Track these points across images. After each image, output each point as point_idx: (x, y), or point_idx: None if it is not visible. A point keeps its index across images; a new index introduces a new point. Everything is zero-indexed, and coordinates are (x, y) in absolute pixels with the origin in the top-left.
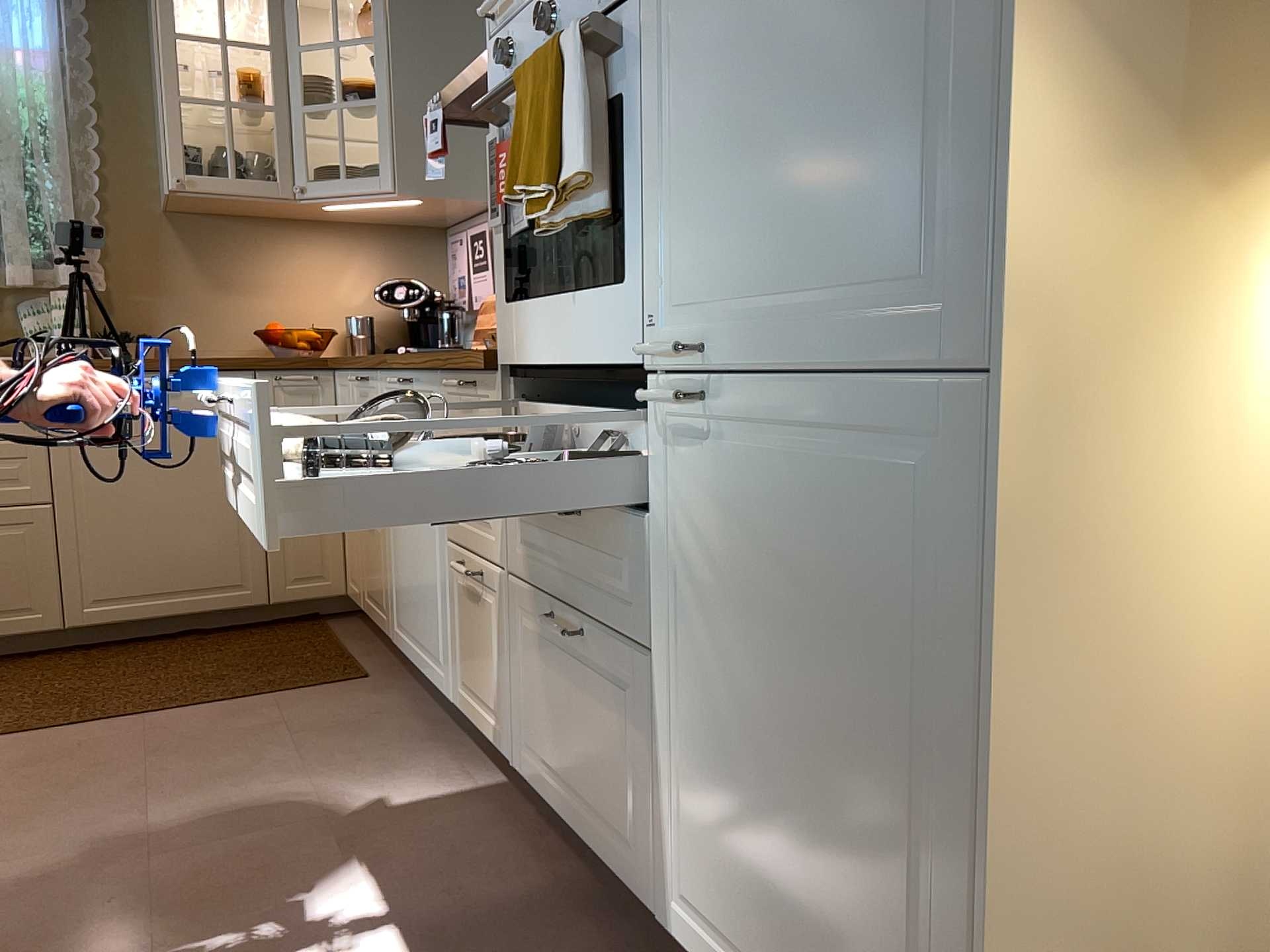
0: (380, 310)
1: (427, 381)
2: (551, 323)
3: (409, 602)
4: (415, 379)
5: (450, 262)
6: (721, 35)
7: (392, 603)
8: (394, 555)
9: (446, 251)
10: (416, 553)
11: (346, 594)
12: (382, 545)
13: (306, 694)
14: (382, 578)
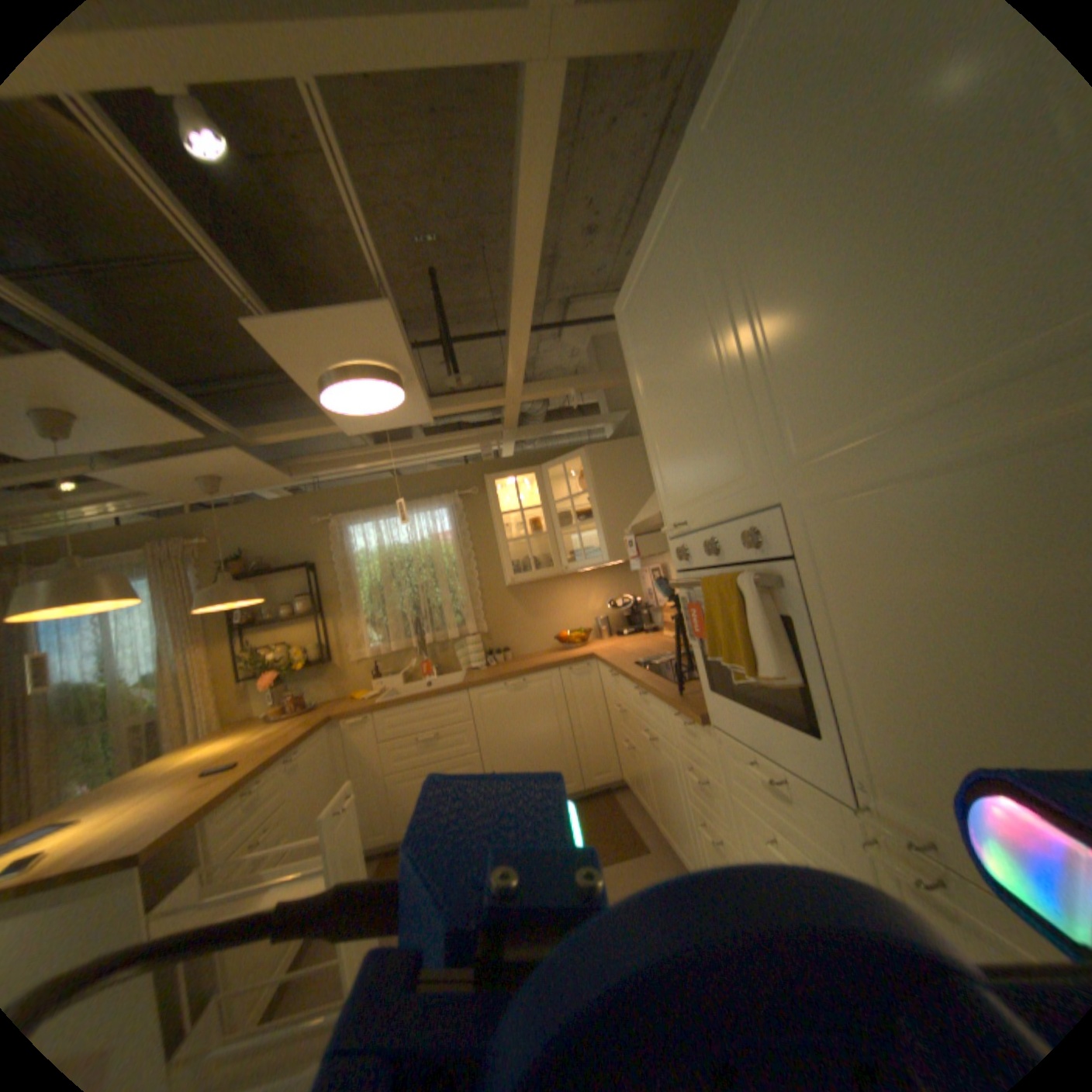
0: (609, 611)
1: (656, 700)
2: (746, 724)
3: (666, 816)
4: (647, 695)
5: (640, 578)
6: (873, 620)
7: (654, 808)
8: (650, 781)
9: (636, 573)
10: (666, 791)
11: (622, 779)
12: (641, 770)
13: (616, 868)
14: (644, 788)
